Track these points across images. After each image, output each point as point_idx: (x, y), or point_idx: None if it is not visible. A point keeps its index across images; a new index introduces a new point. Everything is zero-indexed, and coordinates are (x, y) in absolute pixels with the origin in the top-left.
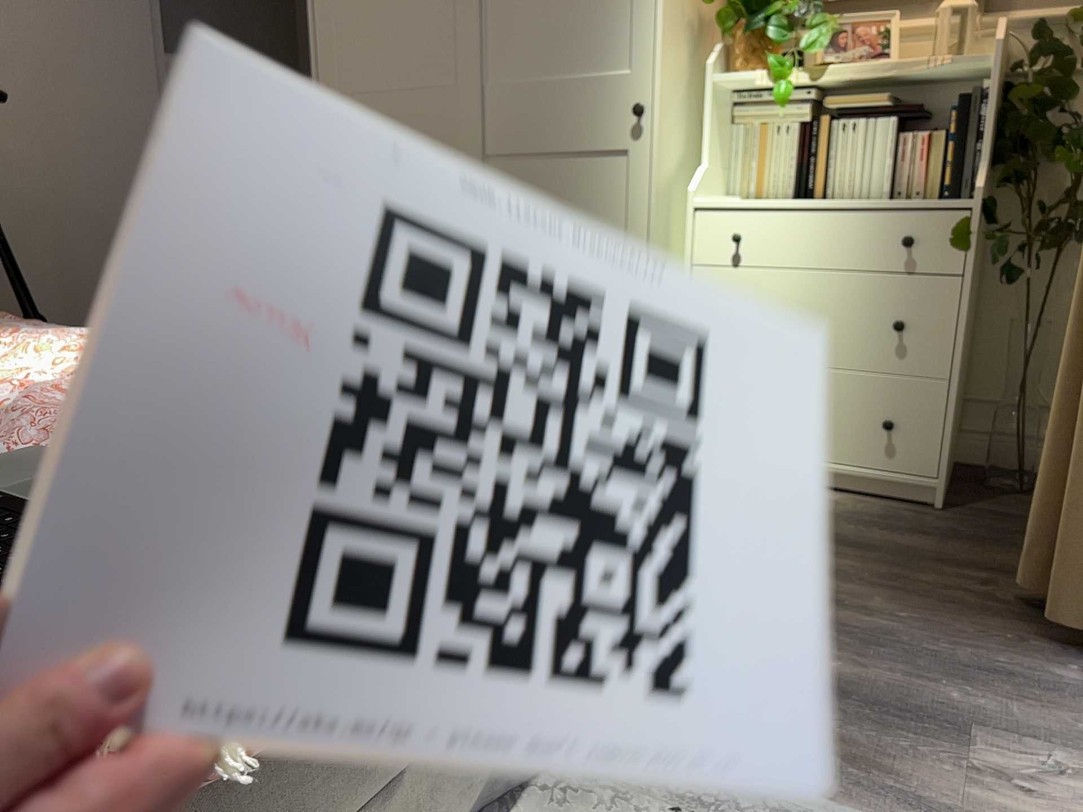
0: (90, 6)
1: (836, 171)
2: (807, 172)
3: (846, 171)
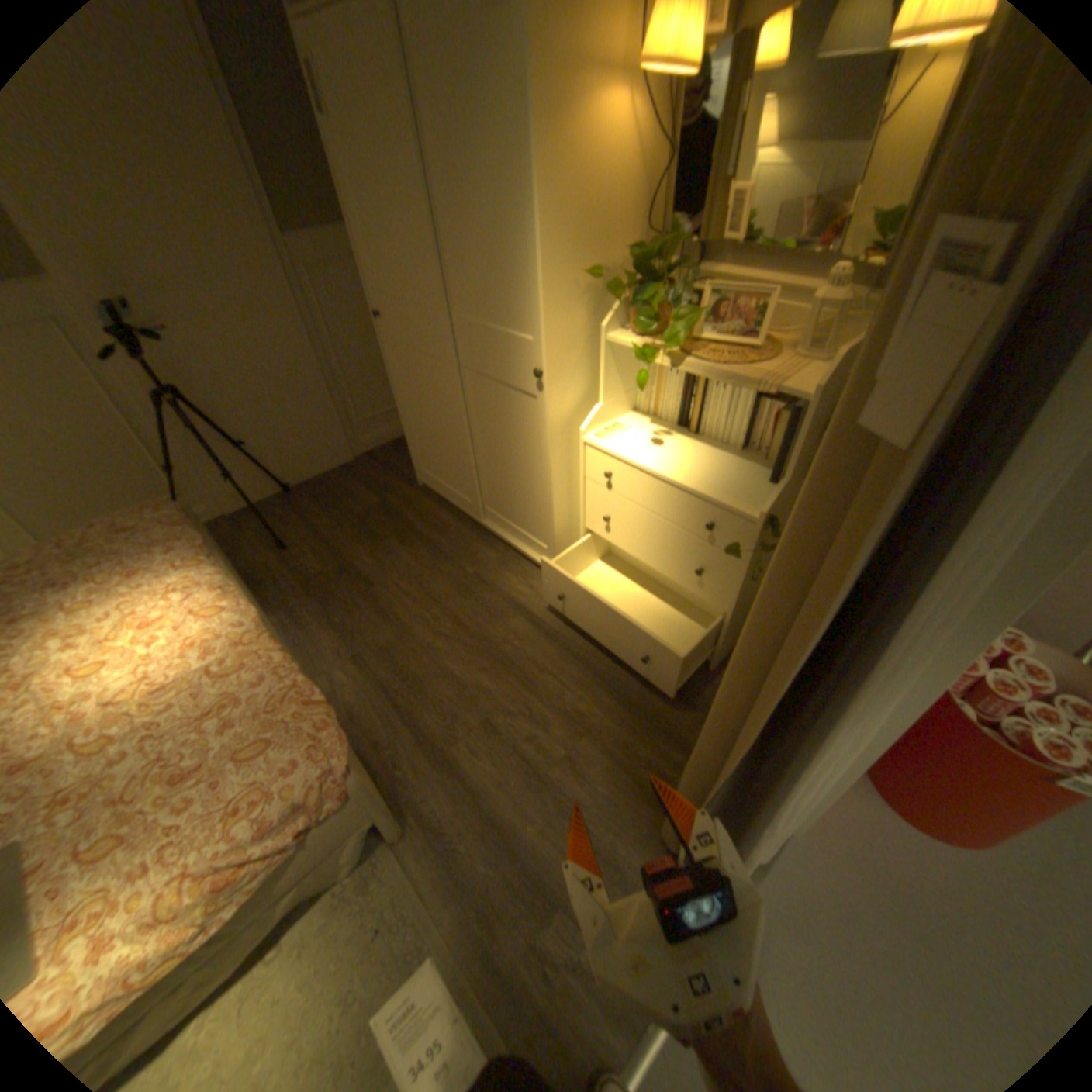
0: (212, 221)
1: (709, 414)
2: (689, 407)
3: (715, 417)
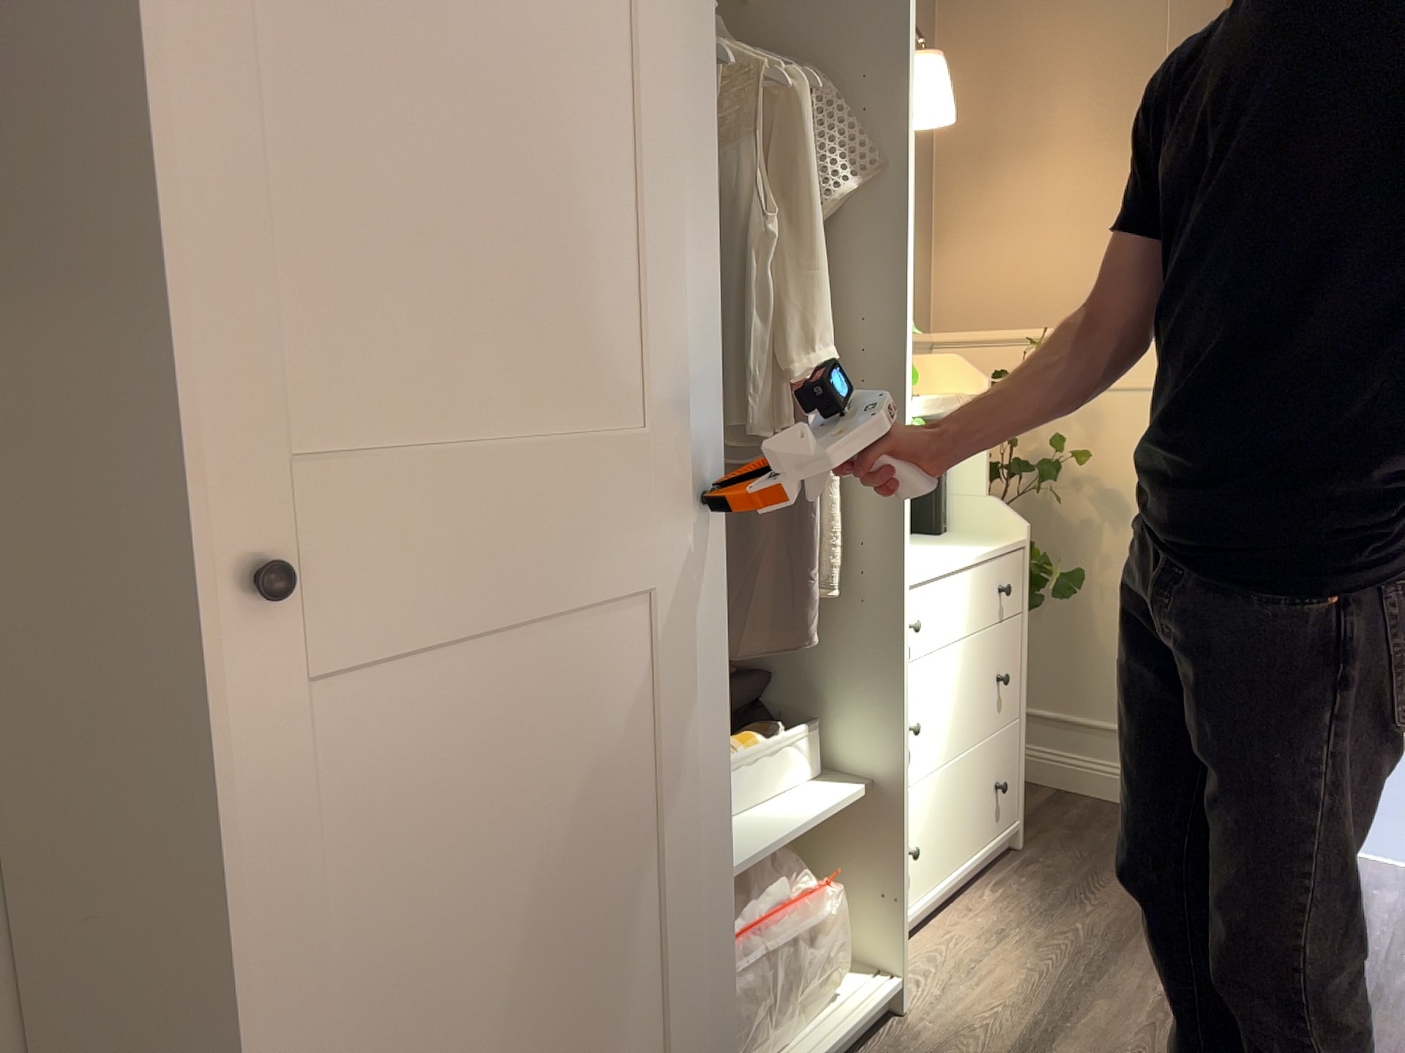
0: None
1: None
2: None
3: None
